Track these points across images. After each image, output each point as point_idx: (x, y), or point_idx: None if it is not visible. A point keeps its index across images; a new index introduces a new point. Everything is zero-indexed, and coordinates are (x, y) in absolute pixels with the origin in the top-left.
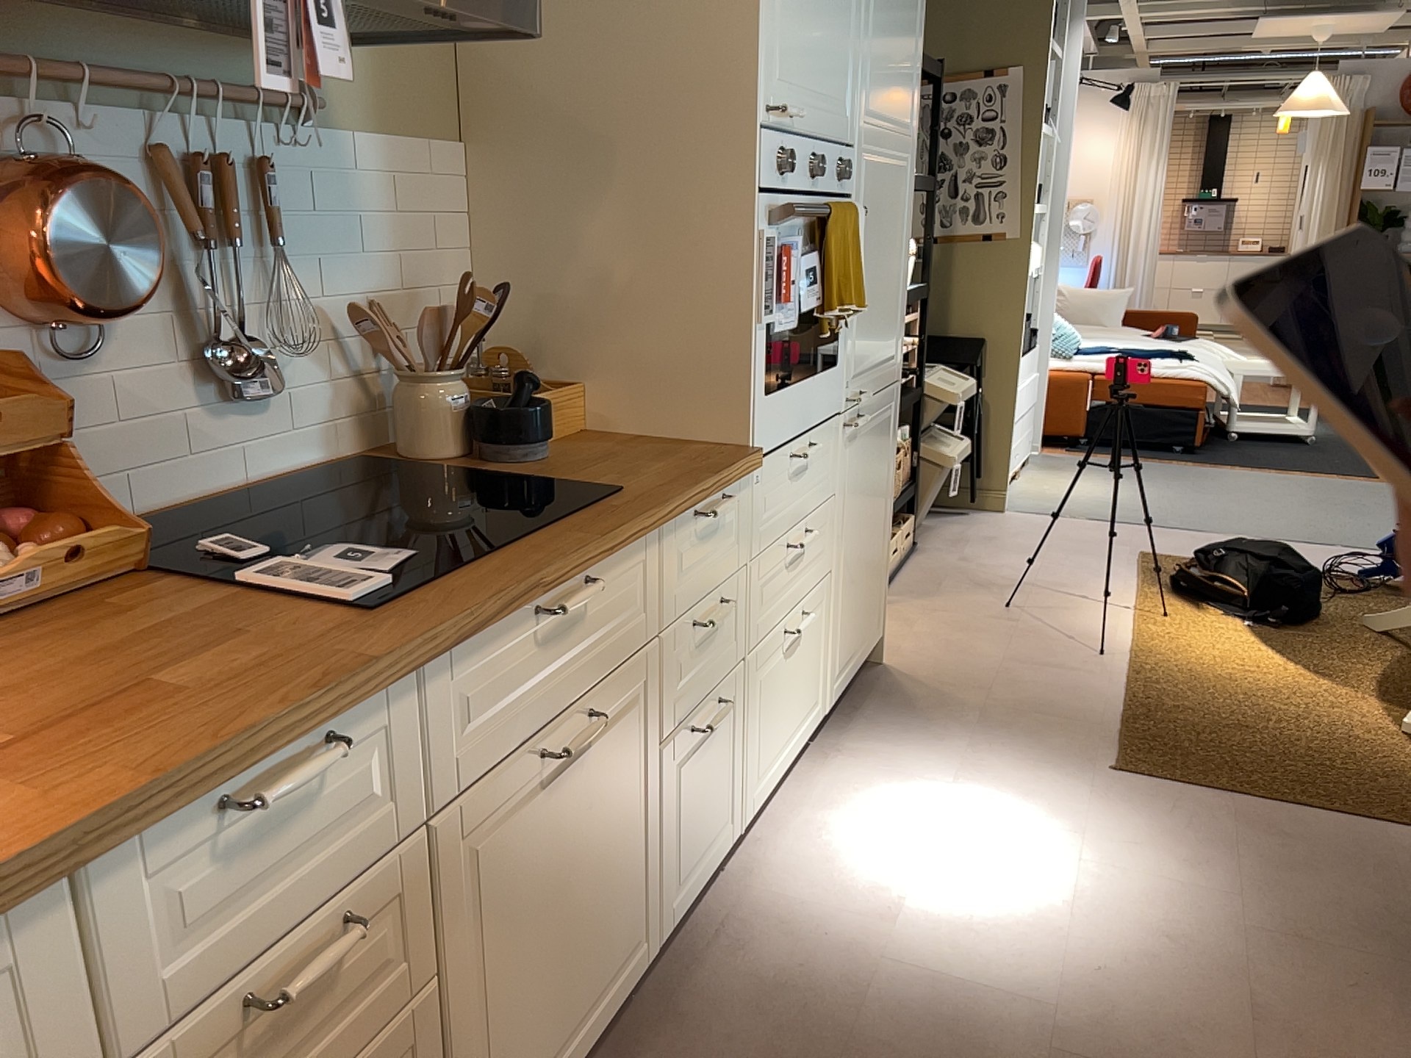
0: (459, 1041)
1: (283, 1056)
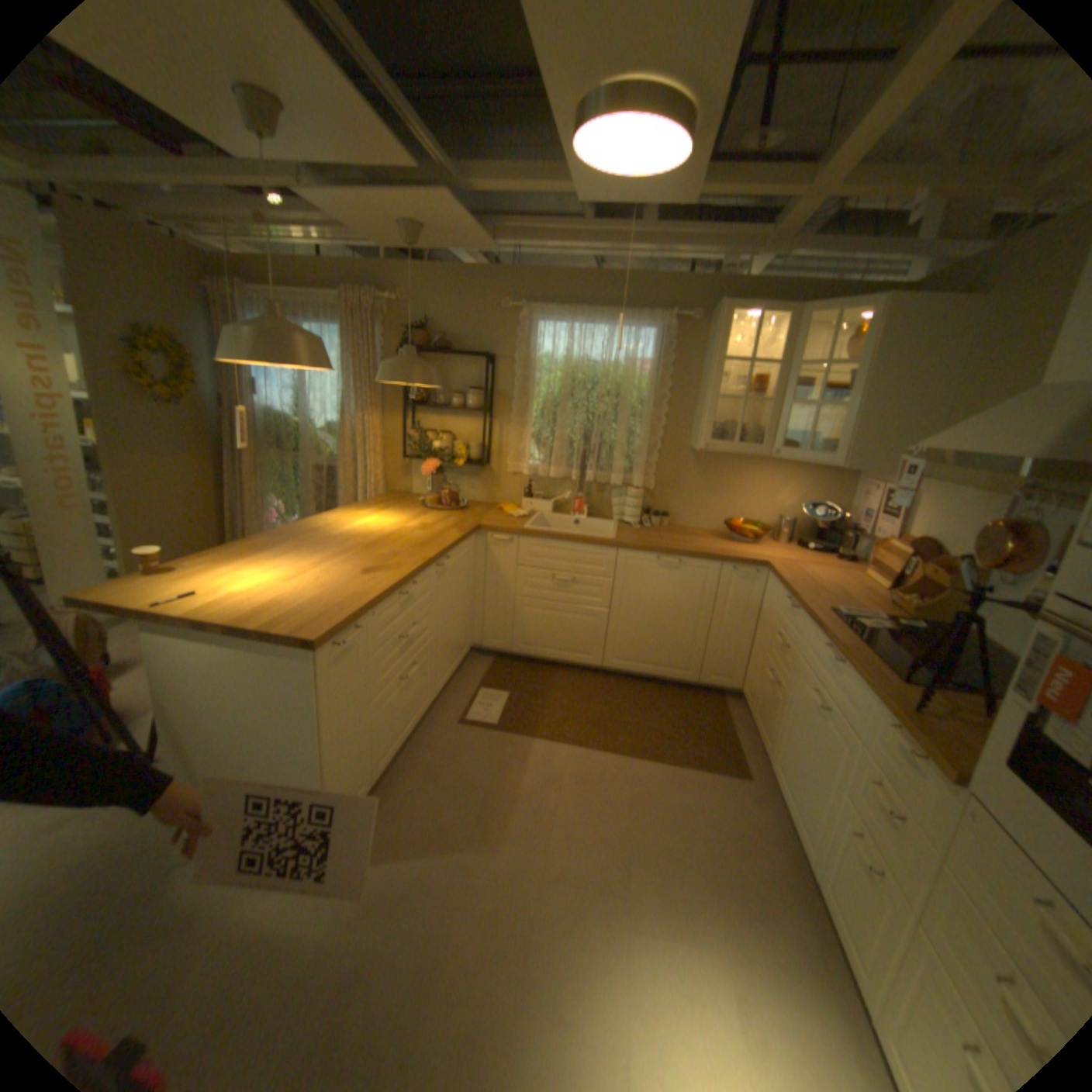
0: (786, 722)
1: (780, 656)
